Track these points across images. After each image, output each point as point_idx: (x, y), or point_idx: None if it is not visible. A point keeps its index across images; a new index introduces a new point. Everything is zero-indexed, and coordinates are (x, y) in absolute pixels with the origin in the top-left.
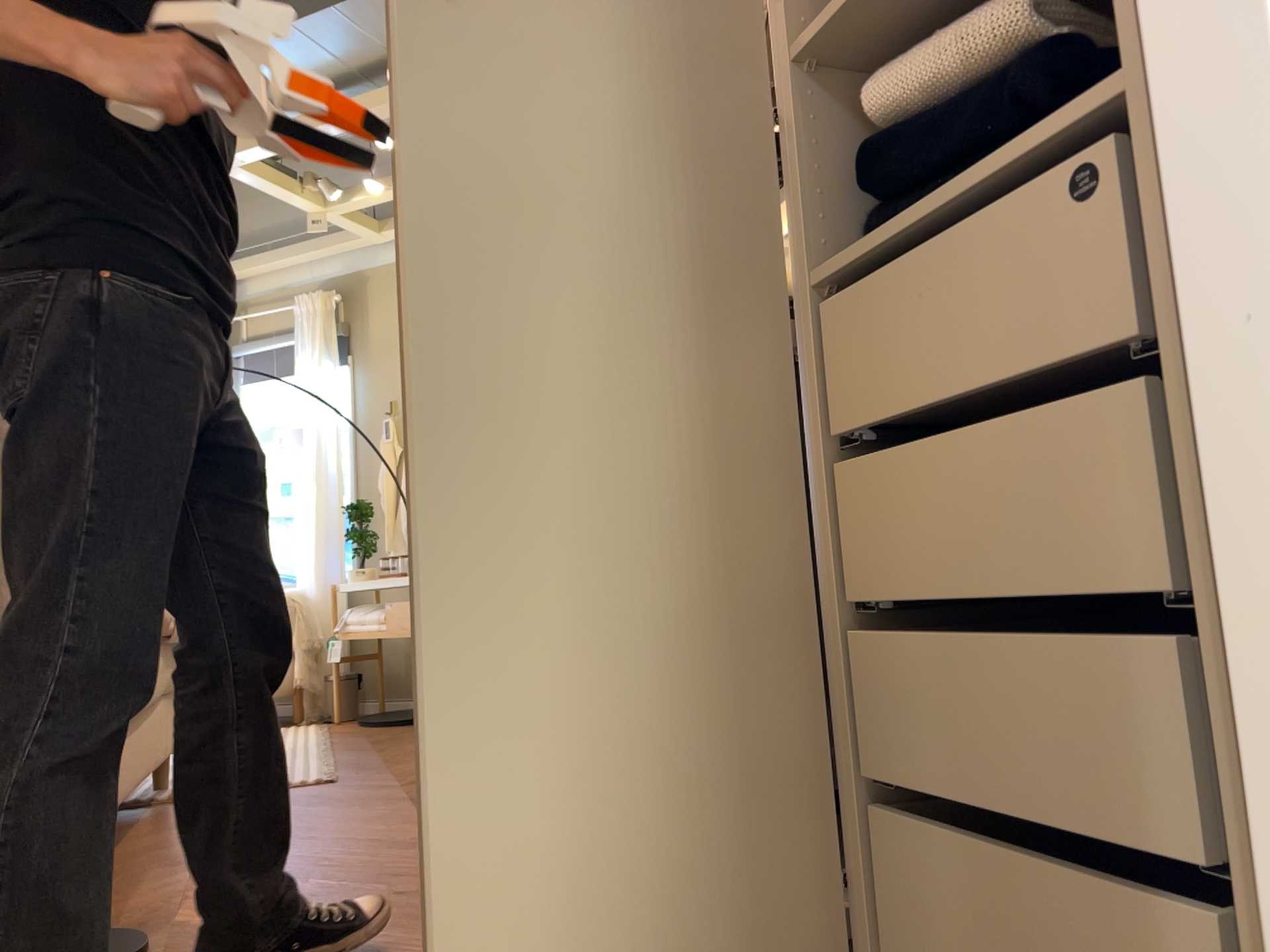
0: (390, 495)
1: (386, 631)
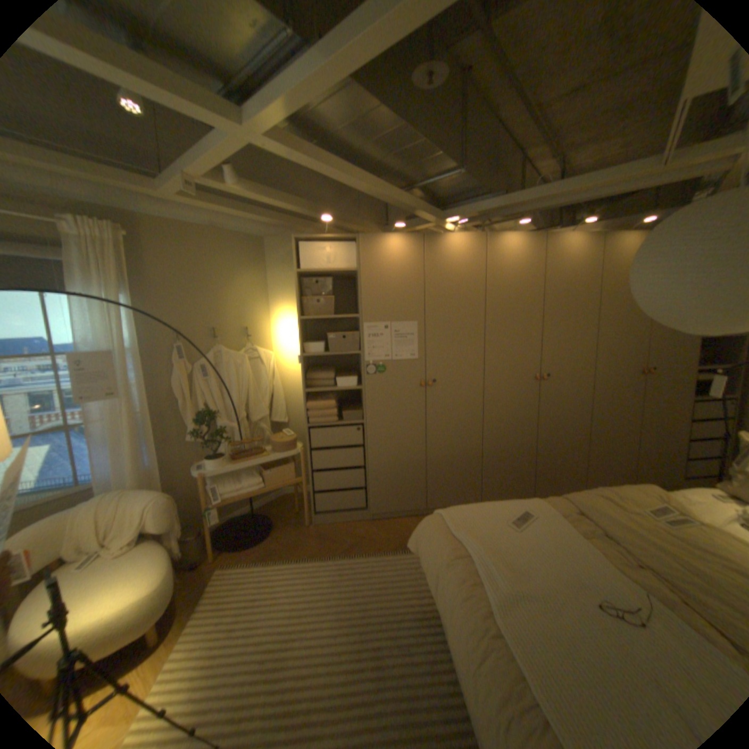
0: (182, 401)
1: (263, 491)
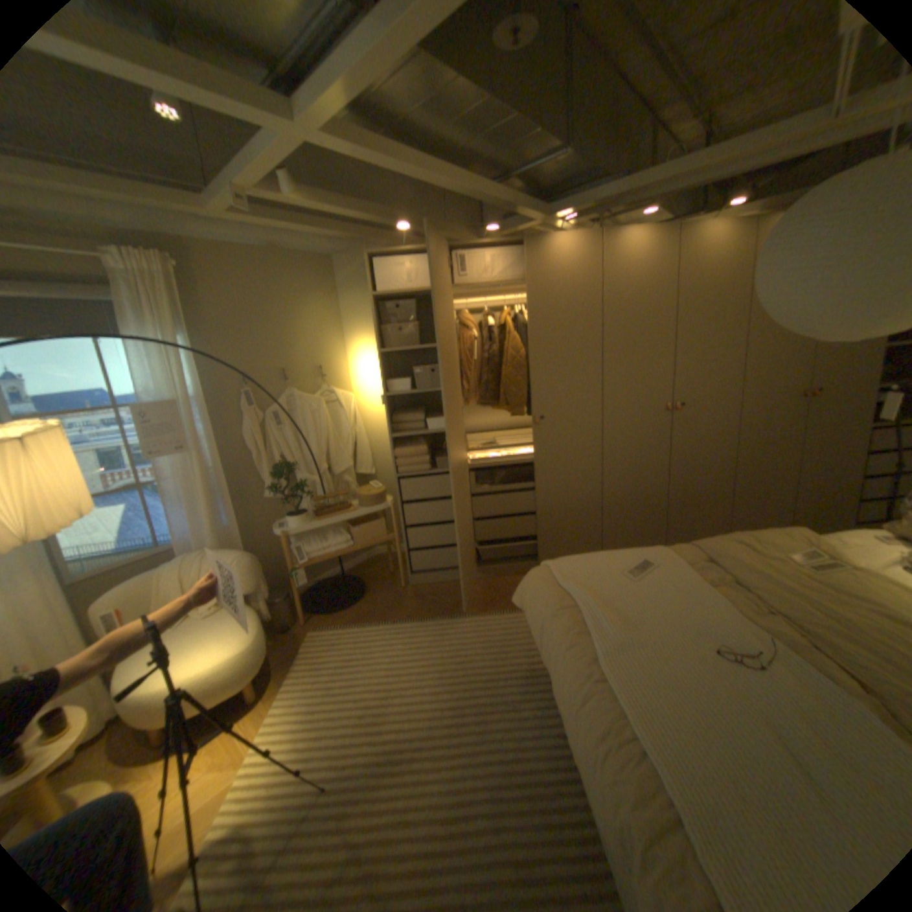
0: (256, 453)
1: (352, 550)
